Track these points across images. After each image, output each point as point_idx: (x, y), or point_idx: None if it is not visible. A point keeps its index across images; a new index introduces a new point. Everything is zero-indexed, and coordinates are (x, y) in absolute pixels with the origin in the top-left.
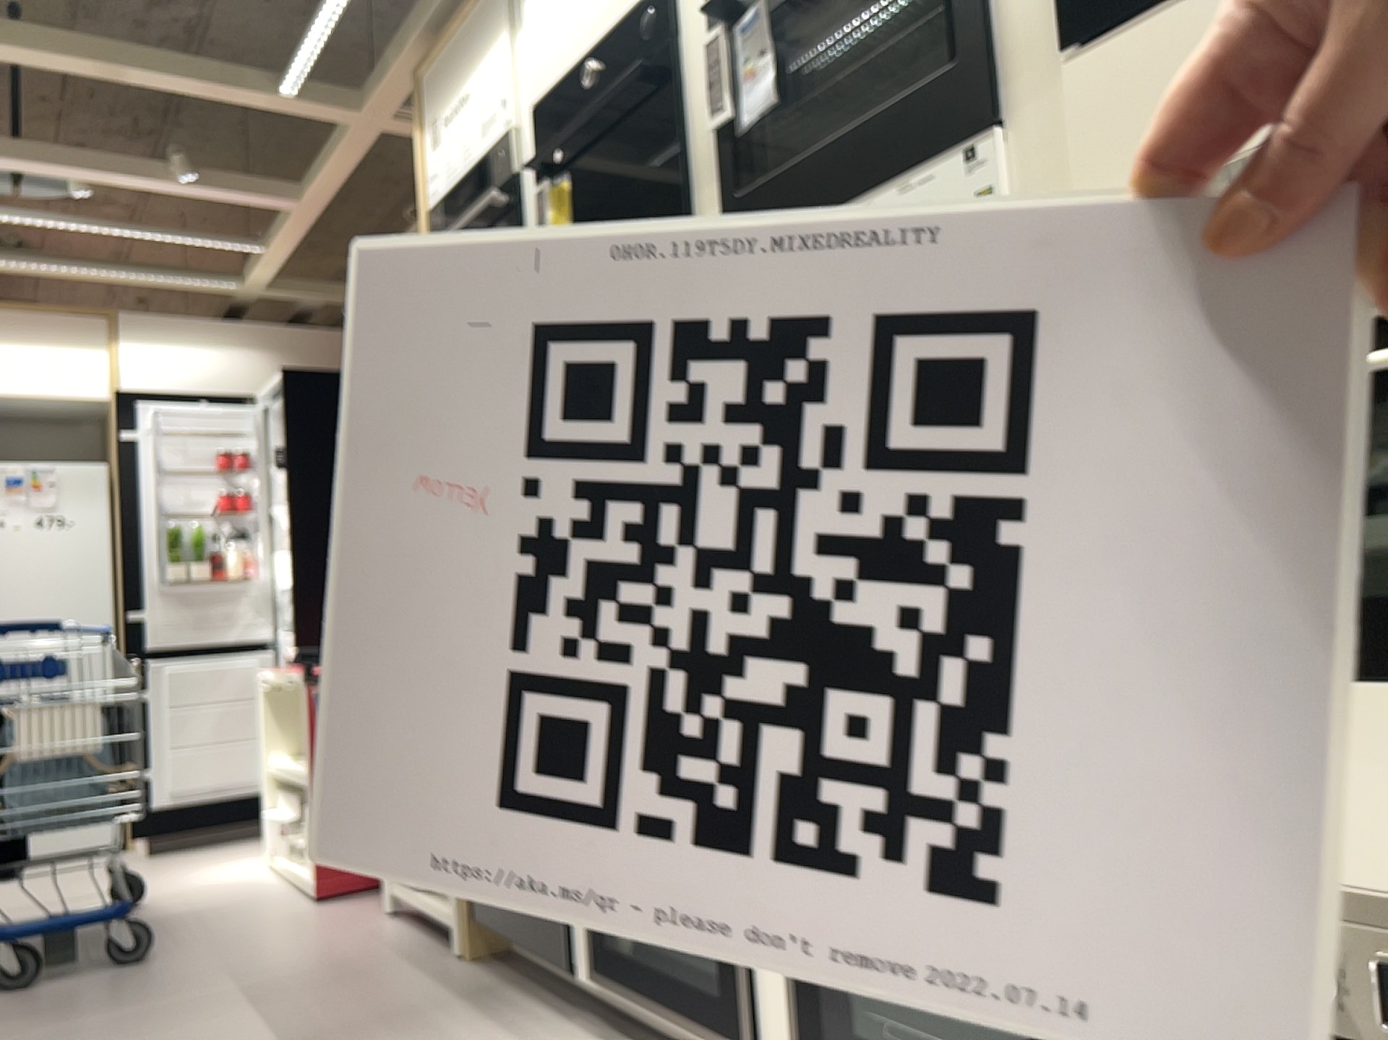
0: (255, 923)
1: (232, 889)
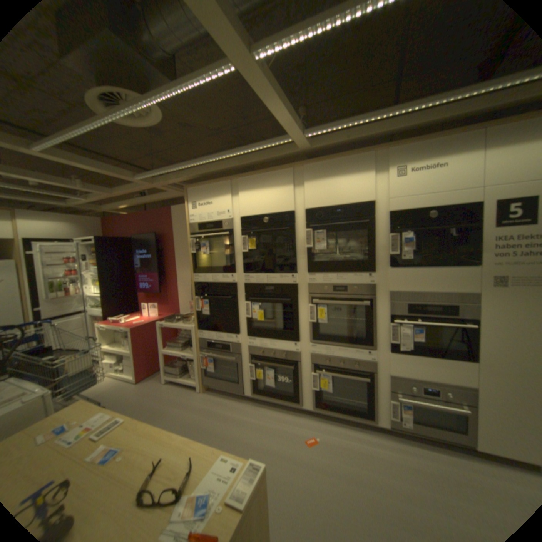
0: (124, 396)
1: (99, 387)
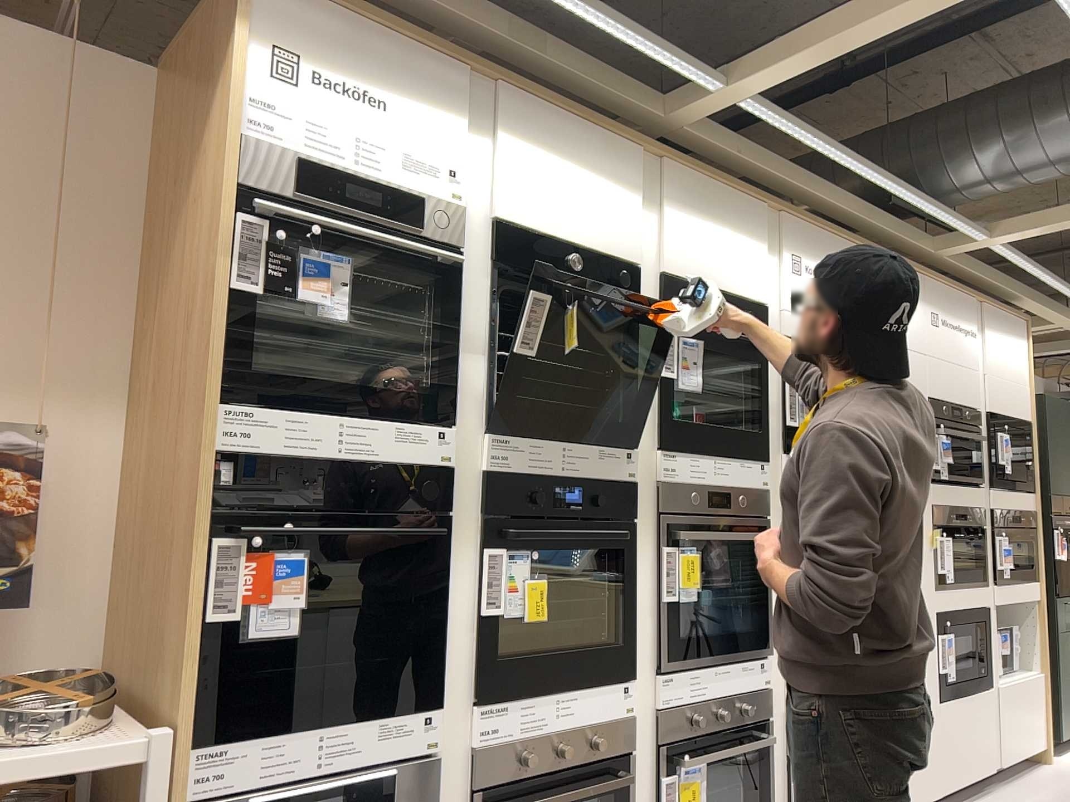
0: None
1: None
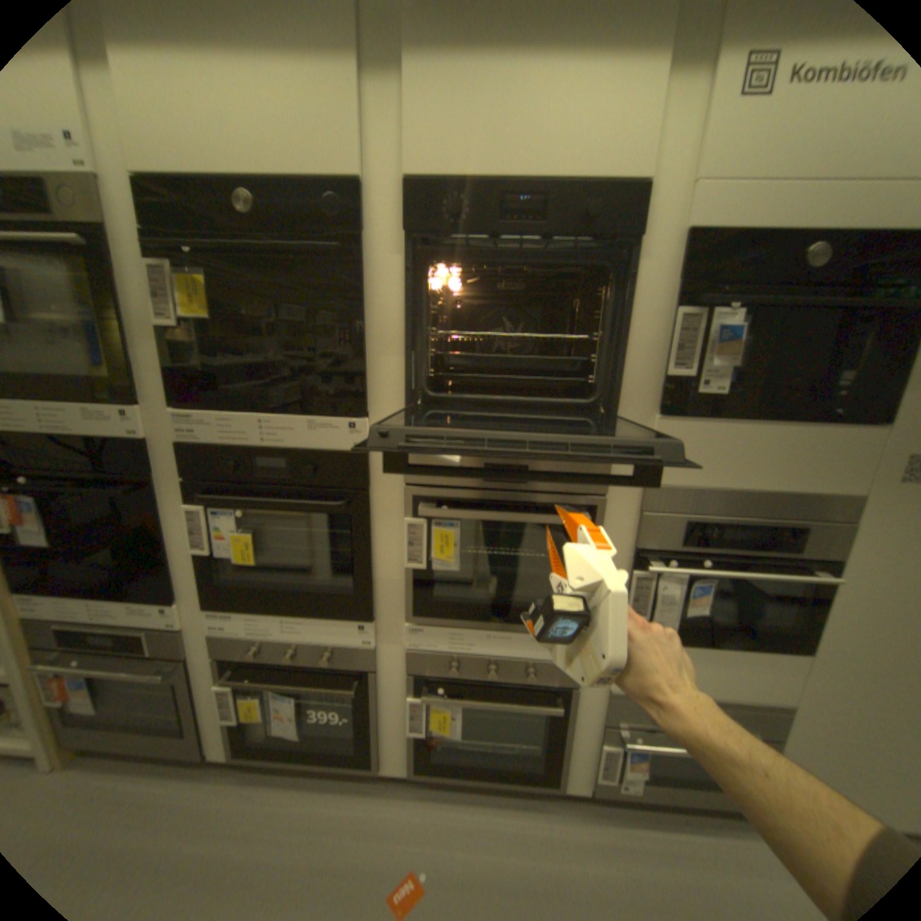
0: None
1: None
